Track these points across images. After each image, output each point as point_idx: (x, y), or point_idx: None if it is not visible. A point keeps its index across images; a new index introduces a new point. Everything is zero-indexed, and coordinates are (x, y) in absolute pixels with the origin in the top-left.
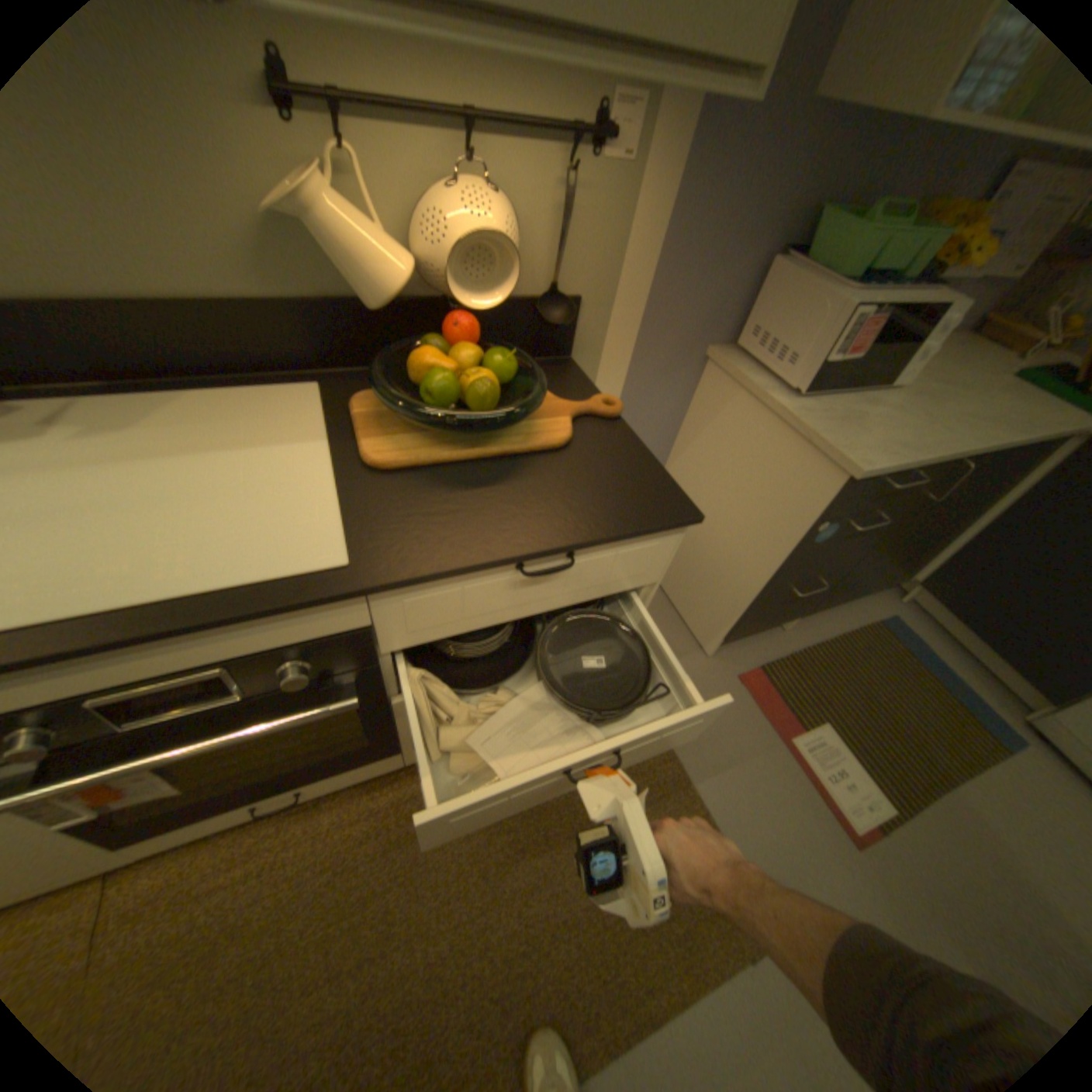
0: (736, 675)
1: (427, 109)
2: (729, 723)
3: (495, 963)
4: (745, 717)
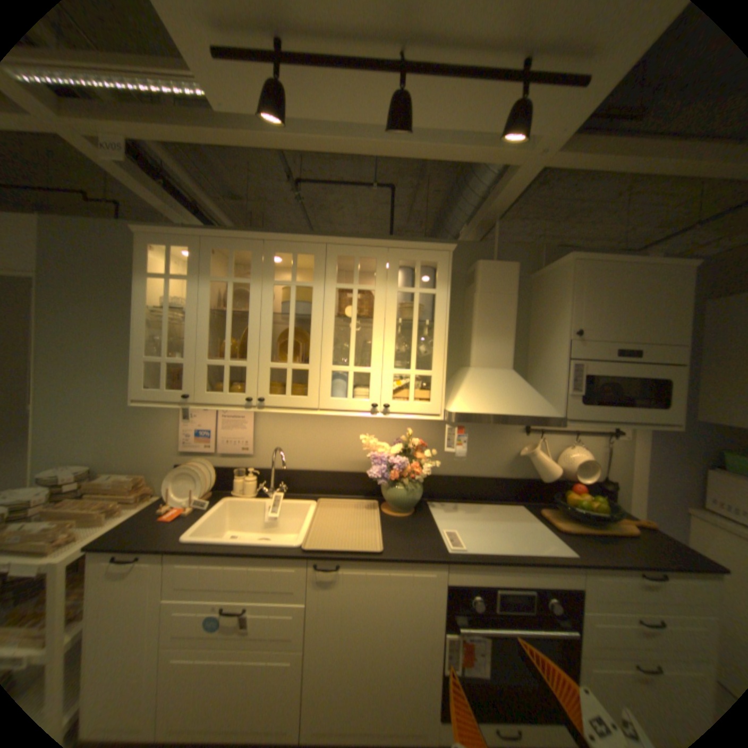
0: None
1: (565, 432)
2: None
3: None
4: None
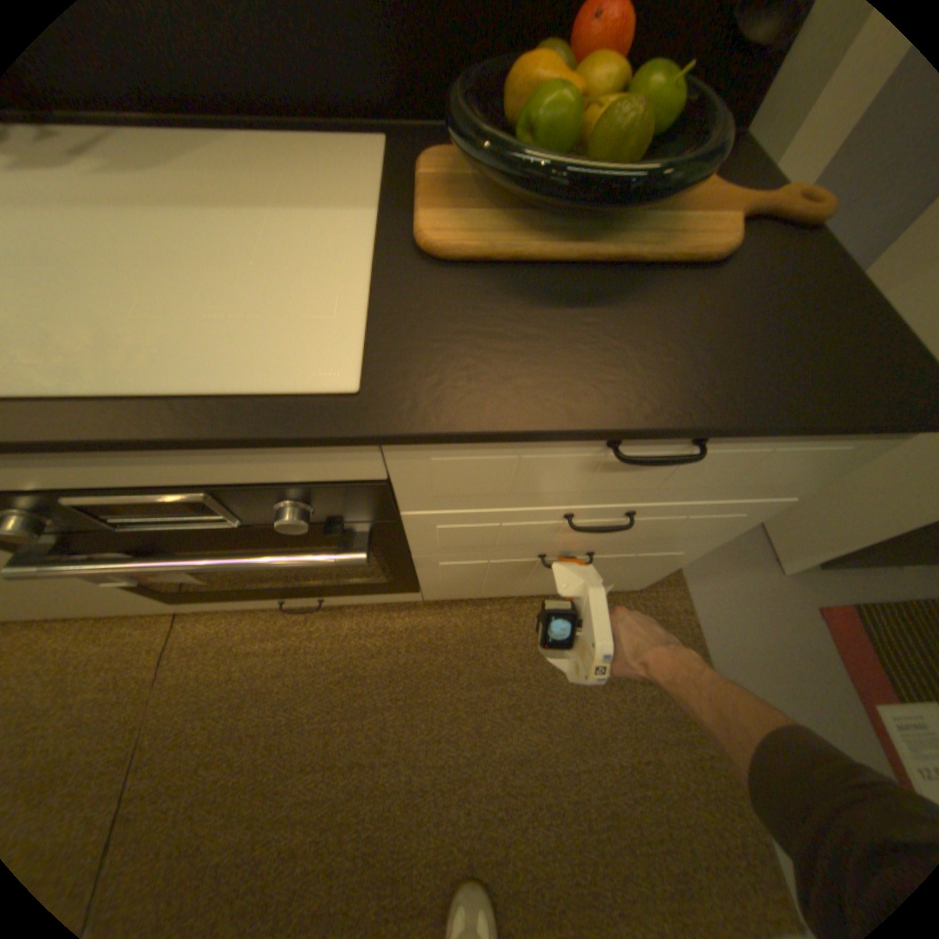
0: (819, 606)
1: None
2: (794, 660)
3: (472, 816)
4: (818, 658)
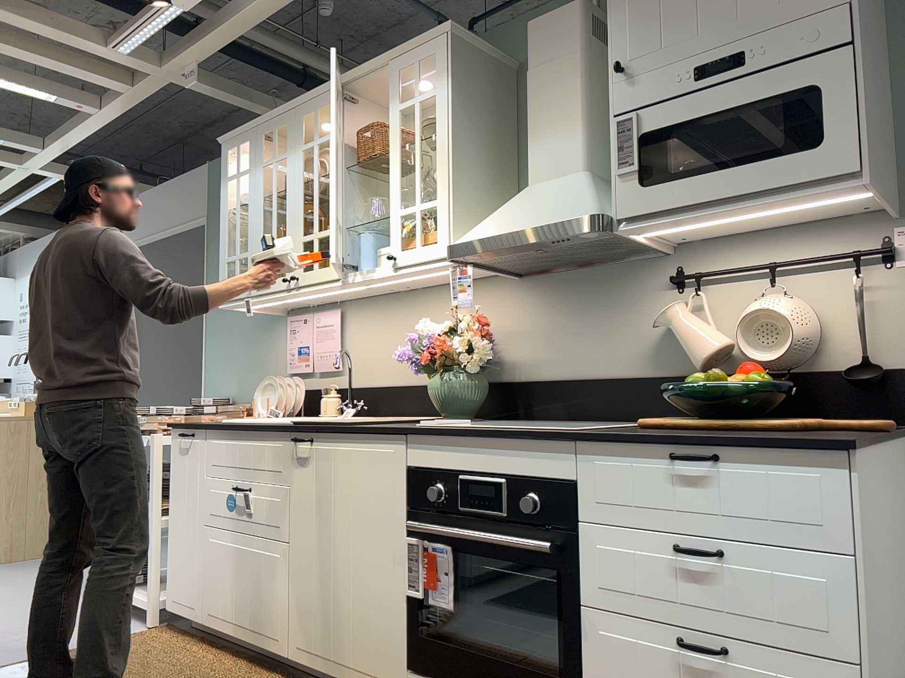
0: None
1: (748, 270)
2: None
3: None
4: None
